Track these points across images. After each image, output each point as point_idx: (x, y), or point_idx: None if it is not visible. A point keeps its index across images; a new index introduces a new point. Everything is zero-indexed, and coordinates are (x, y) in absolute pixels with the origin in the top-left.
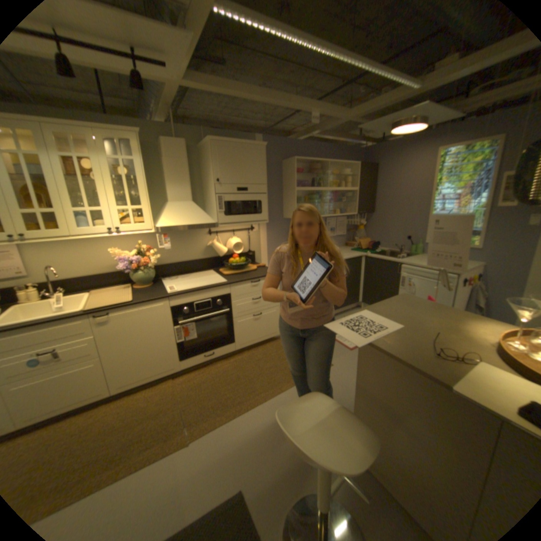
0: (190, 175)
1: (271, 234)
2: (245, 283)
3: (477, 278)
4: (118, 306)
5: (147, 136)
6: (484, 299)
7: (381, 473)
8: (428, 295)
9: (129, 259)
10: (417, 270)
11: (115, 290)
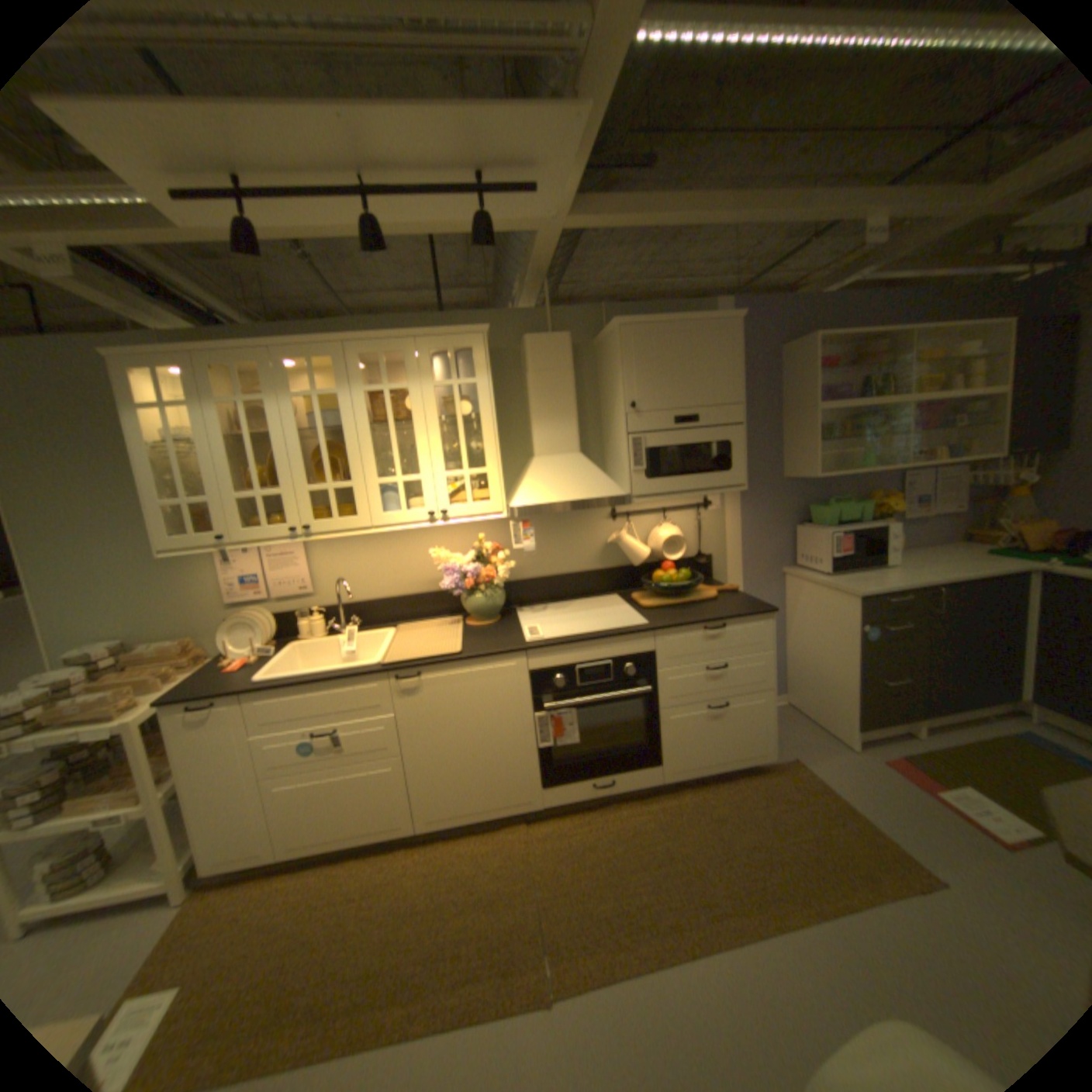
0: (578, 401)
1: (752, 516)
2: (691, 630)
3: None
4: (437, 661)
5: (503, 338)
6: None
7: None
8: None
9: (461, 569)
10: None
11: (436, 626)
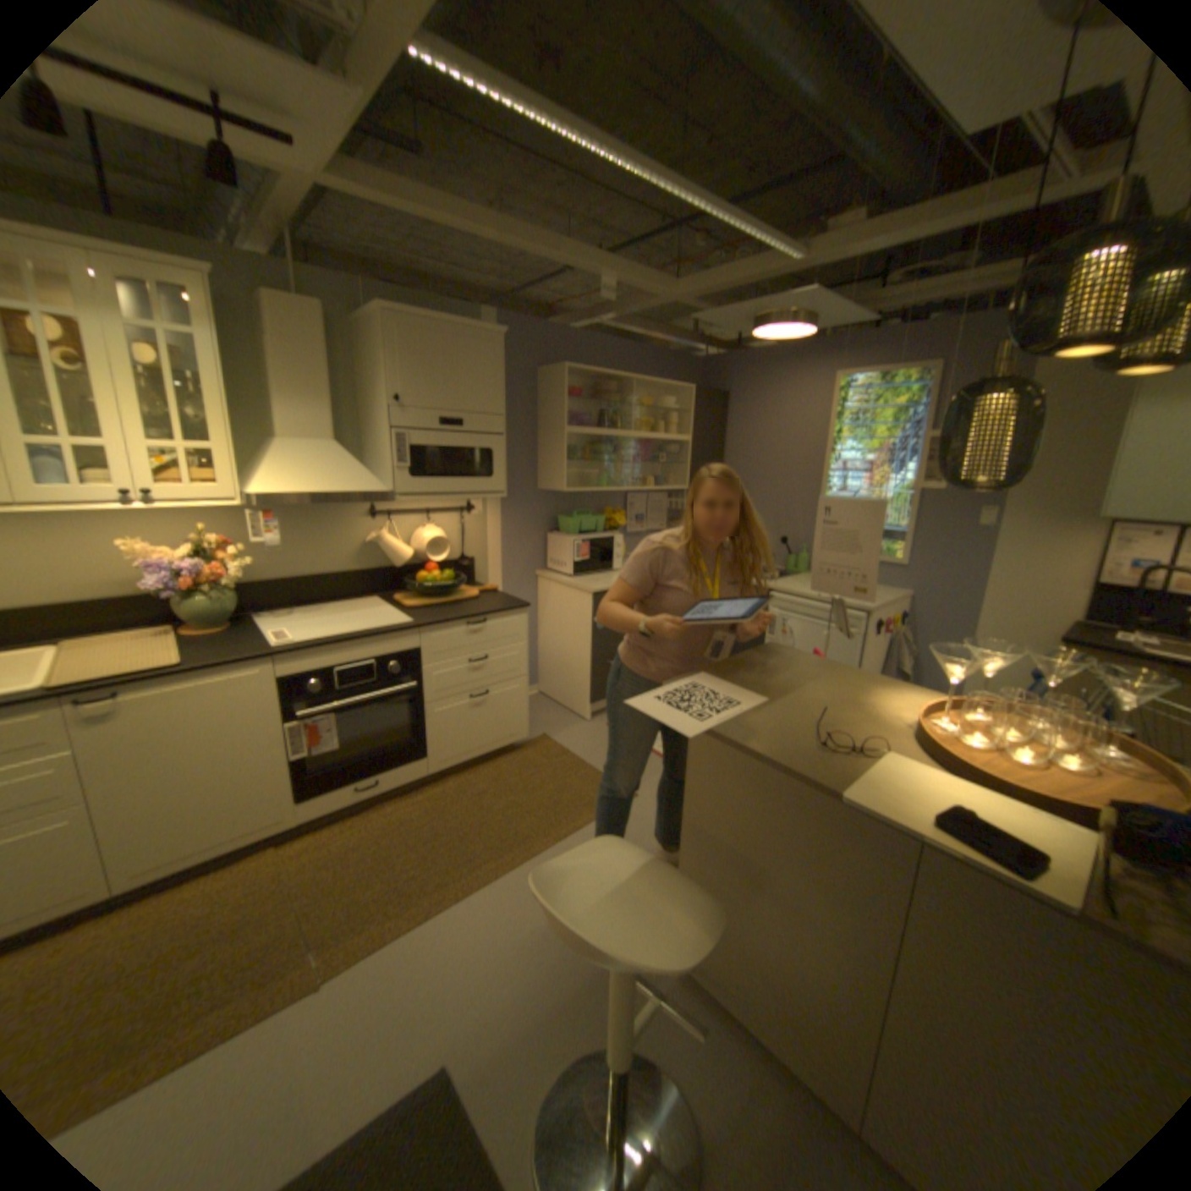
0: (332, 381)
1: (511, 523)
2: (456, 625)
3: (901, 621)
4: (147, 676)
5: (230, 283)
6: (912, 659)
7: (728, 989)
8: (817, 653)
9: (173, 565)
10: (799, 604)
11: (134, 639)
